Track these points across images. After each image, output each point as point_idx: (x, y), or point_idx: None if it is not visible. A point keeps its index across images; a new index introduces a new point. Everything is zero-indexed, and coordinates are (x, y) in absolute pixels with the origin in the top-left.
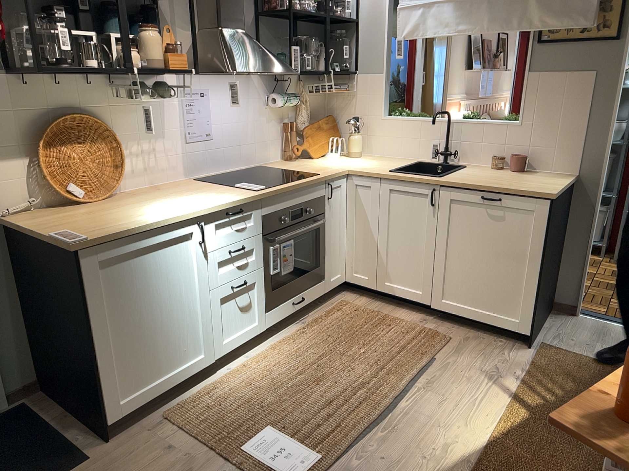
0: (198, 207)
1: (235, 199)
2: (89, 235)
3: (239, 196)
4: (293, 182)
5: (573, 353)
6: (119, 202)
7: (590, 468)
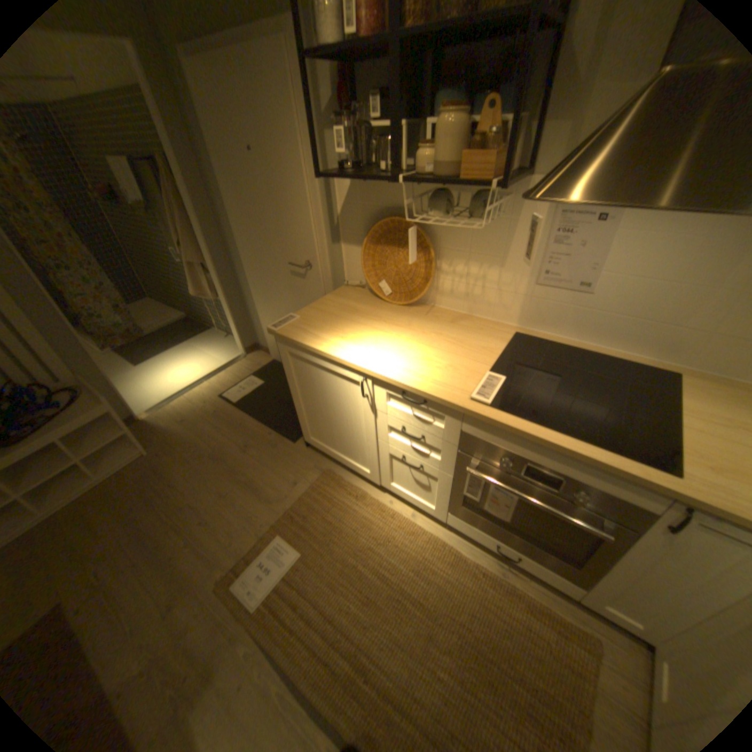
0: (376, 363)
1: (416, 385)
2: (286, 329)
3: (436, 386)
4: (562, 436)
5: None
6: (394, 314)
7: None
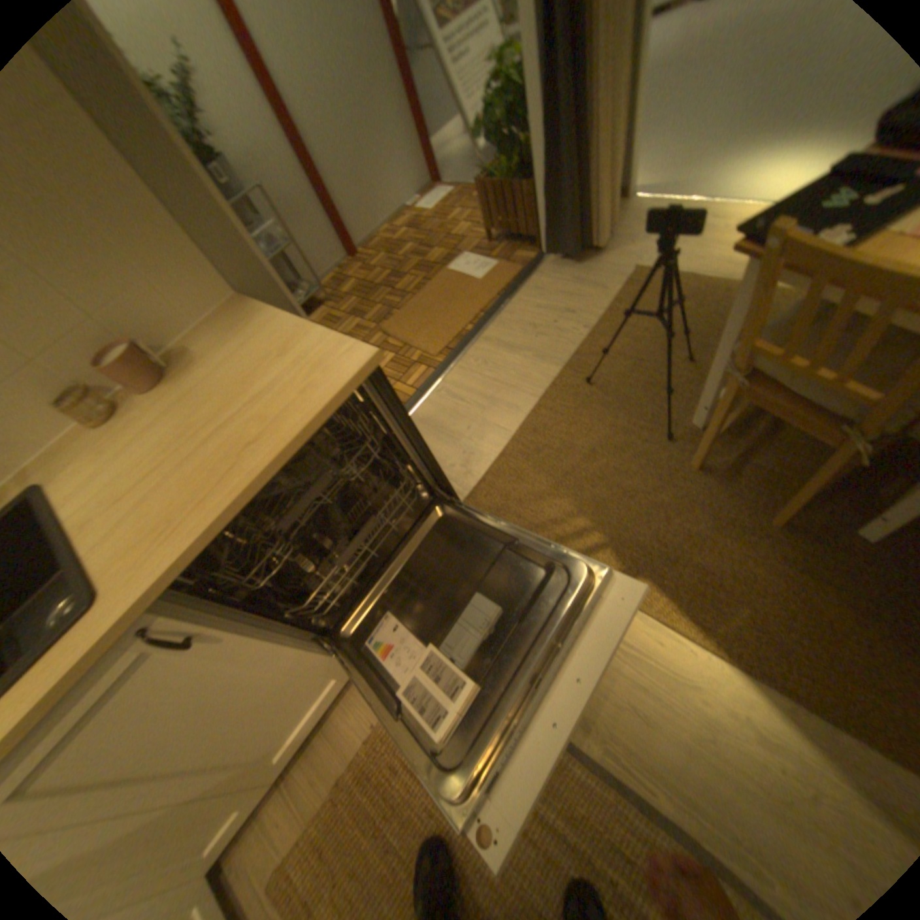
0: None
1: None
2: None
3: None
4: None
5: (486, 478)
6: None
7: (743, 544)
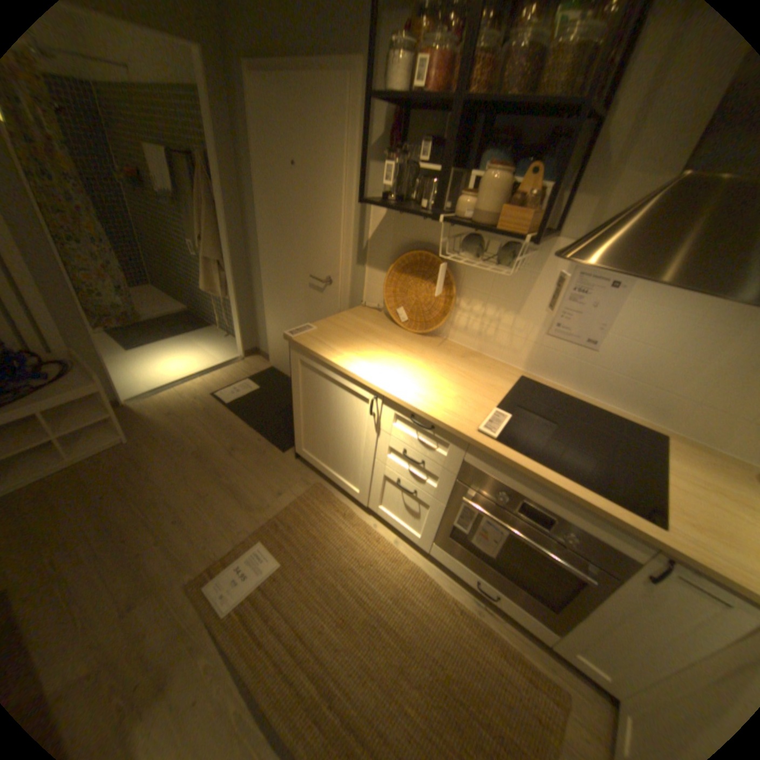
0: (390, 384)
1: (427, 411)
2: (304, 337)
3: (446, 414)
4: (561, 478)
5: None
6: (409, 341)
7: None
